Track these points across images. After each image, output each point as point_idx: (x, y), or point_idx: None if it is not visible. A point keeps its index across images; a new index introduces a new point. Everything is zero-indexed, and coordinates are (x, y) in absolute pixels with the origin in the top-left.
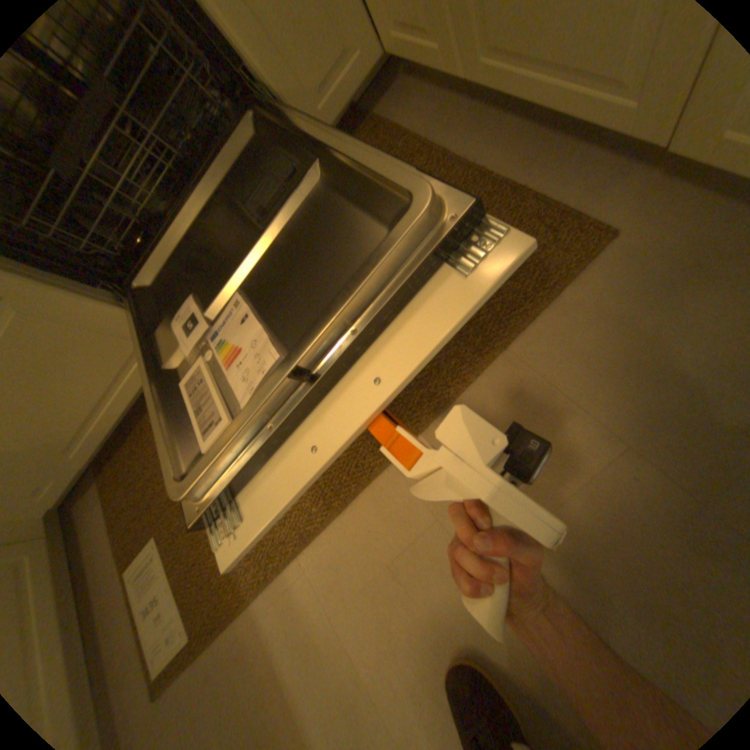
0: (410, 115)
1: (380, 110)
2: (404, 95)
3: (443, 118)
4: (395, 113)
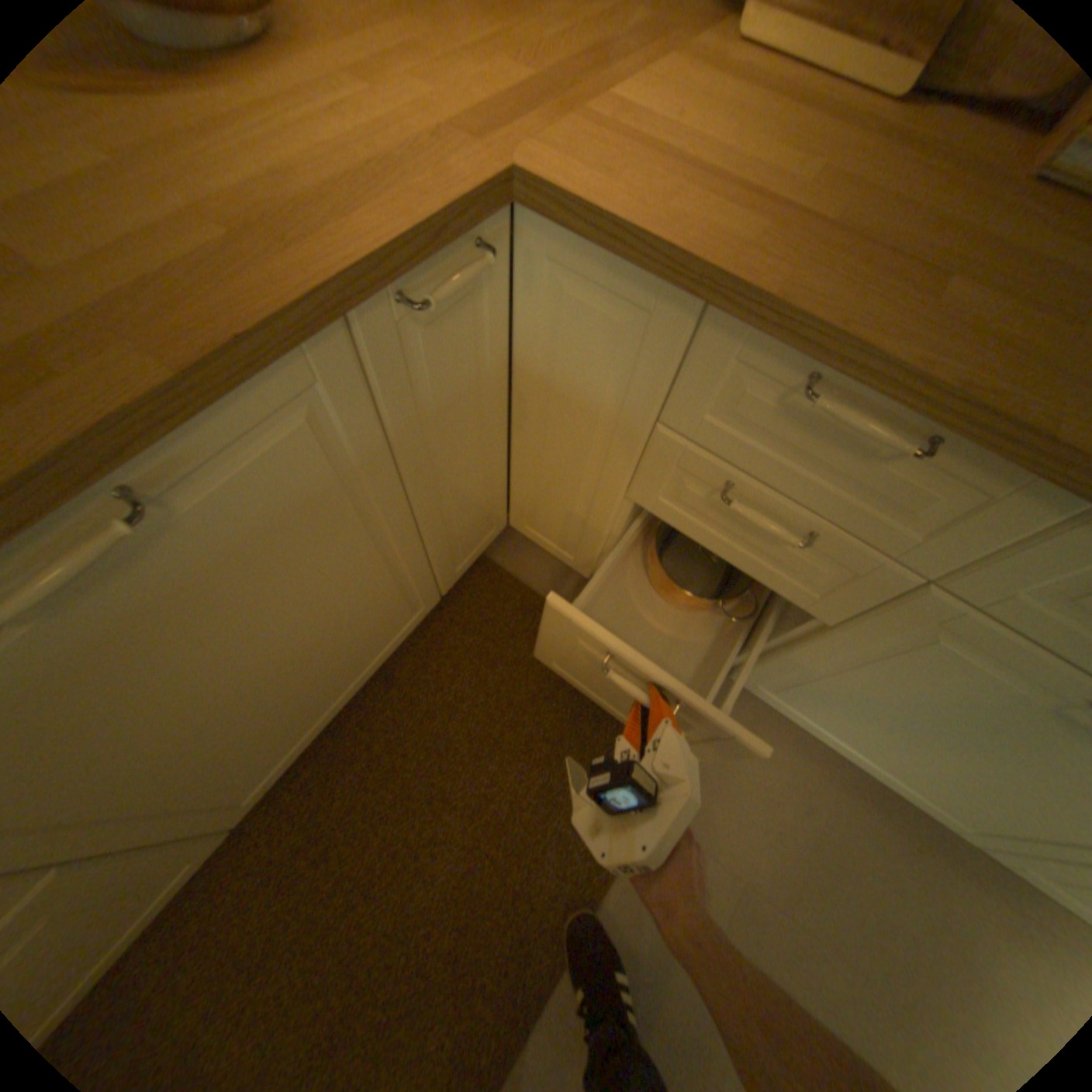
0: (526, 569)
1: (493, 554)
2: (517, 547)
3: (559, 583)
4: (510, 562)
